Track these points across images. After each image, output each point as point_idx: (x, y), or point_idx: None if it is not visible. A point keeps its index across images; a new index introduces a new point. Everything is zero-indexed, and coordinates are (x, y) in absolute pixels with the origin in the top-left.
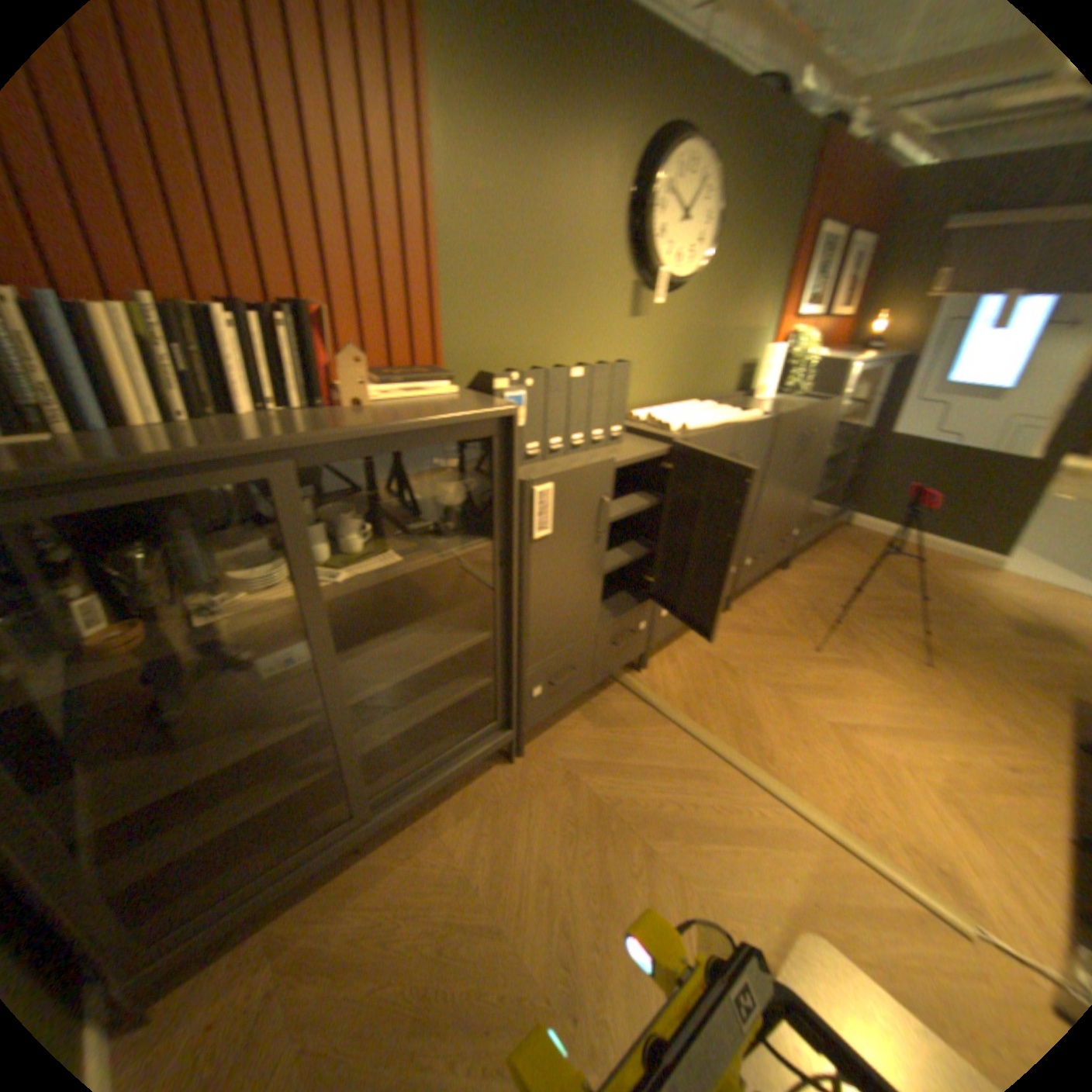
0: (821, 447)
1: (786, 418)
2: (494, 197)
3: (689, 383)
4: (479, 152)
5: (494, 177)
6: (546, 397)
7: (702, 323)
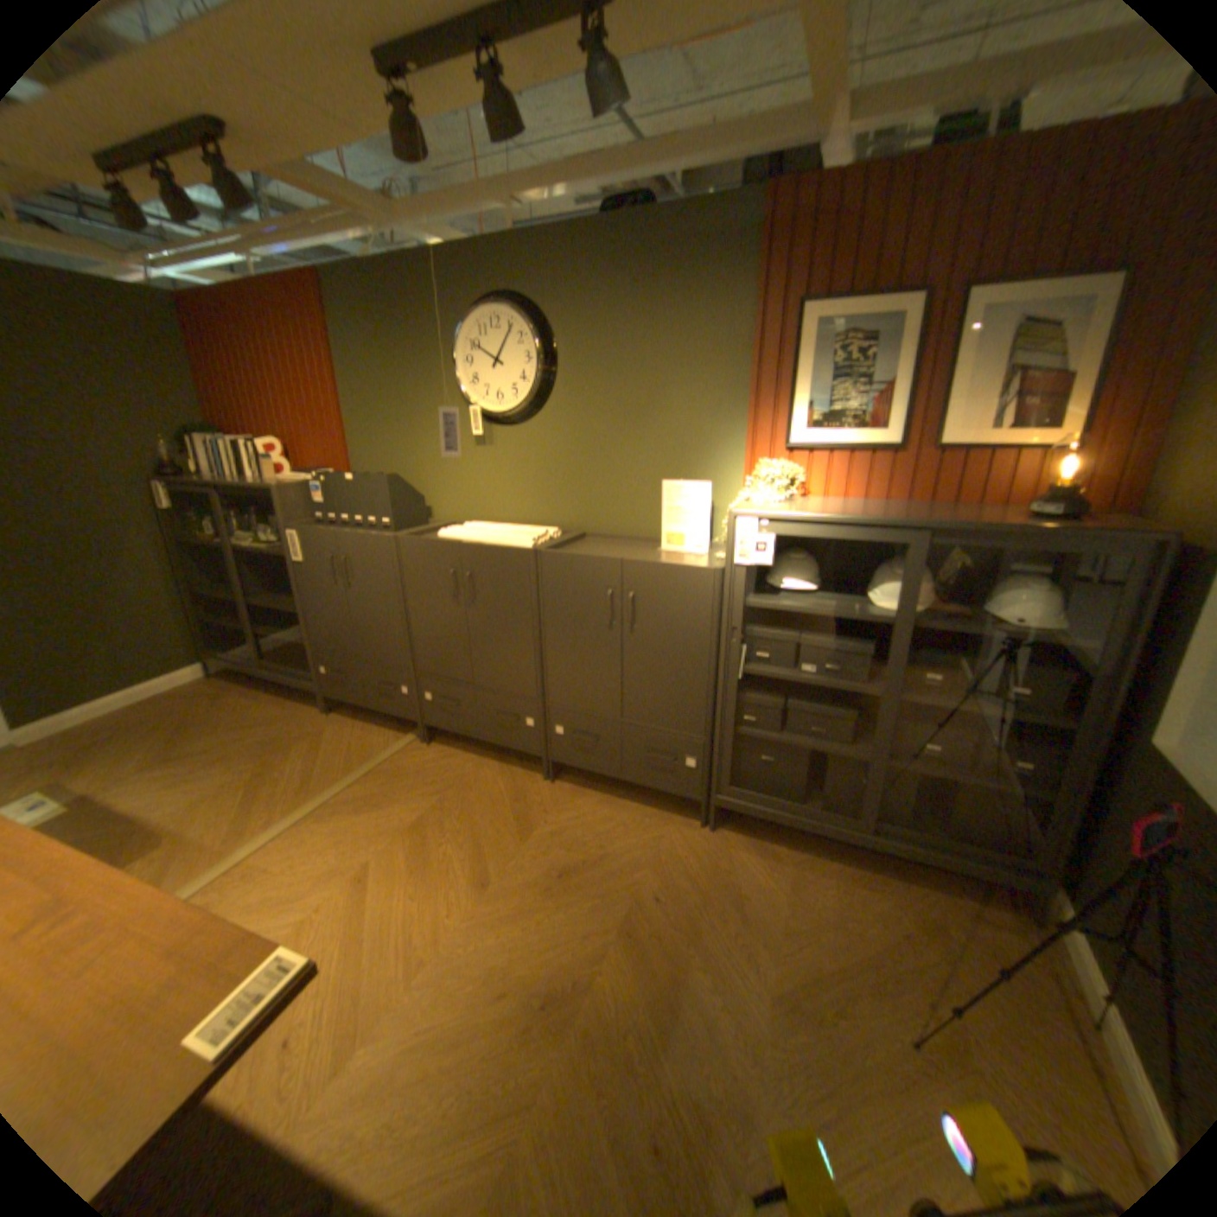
0: (688, 633)
1: (549, 556)
2: (365, 382)
3: (567, 511)
4: (356, 363)
5: (364, 373)
6: (334, 488)
7: (570, 451)
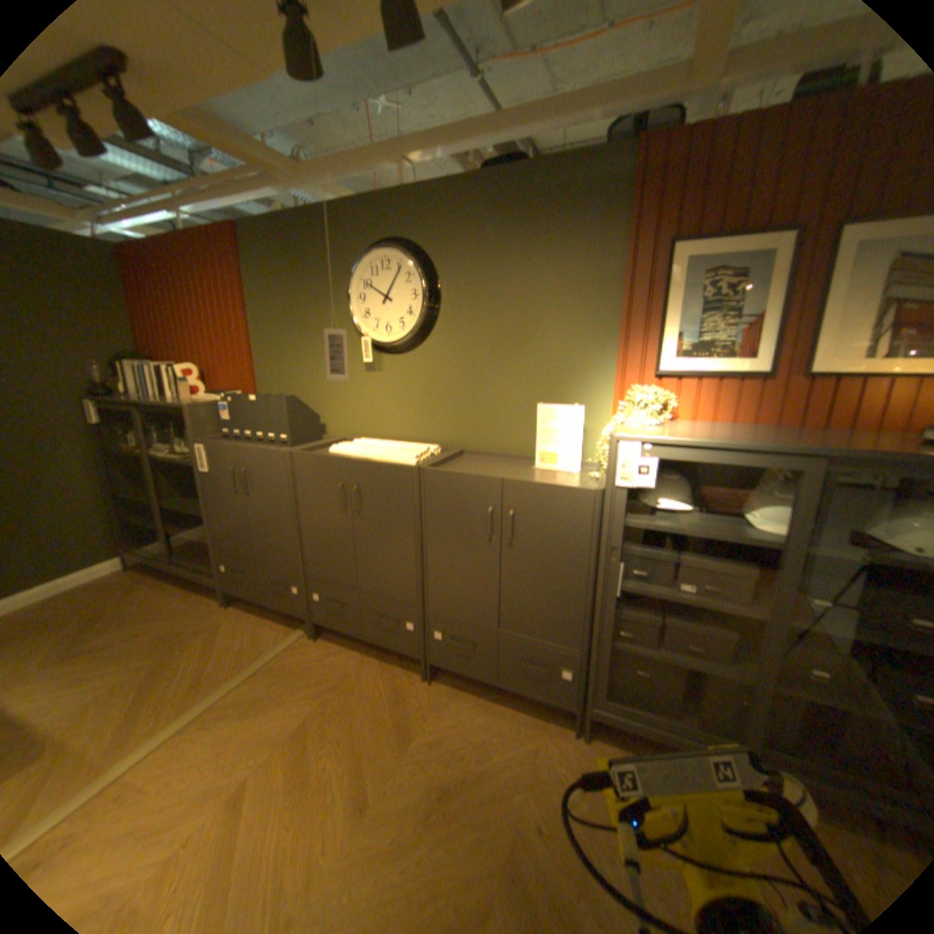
0: (566, 551)
1: (431, 473)
2: (272, 317)
3: (446, 430)
4: (264, 301)
5: (271, 308)
6: (239, 407)
7: (450, 377)
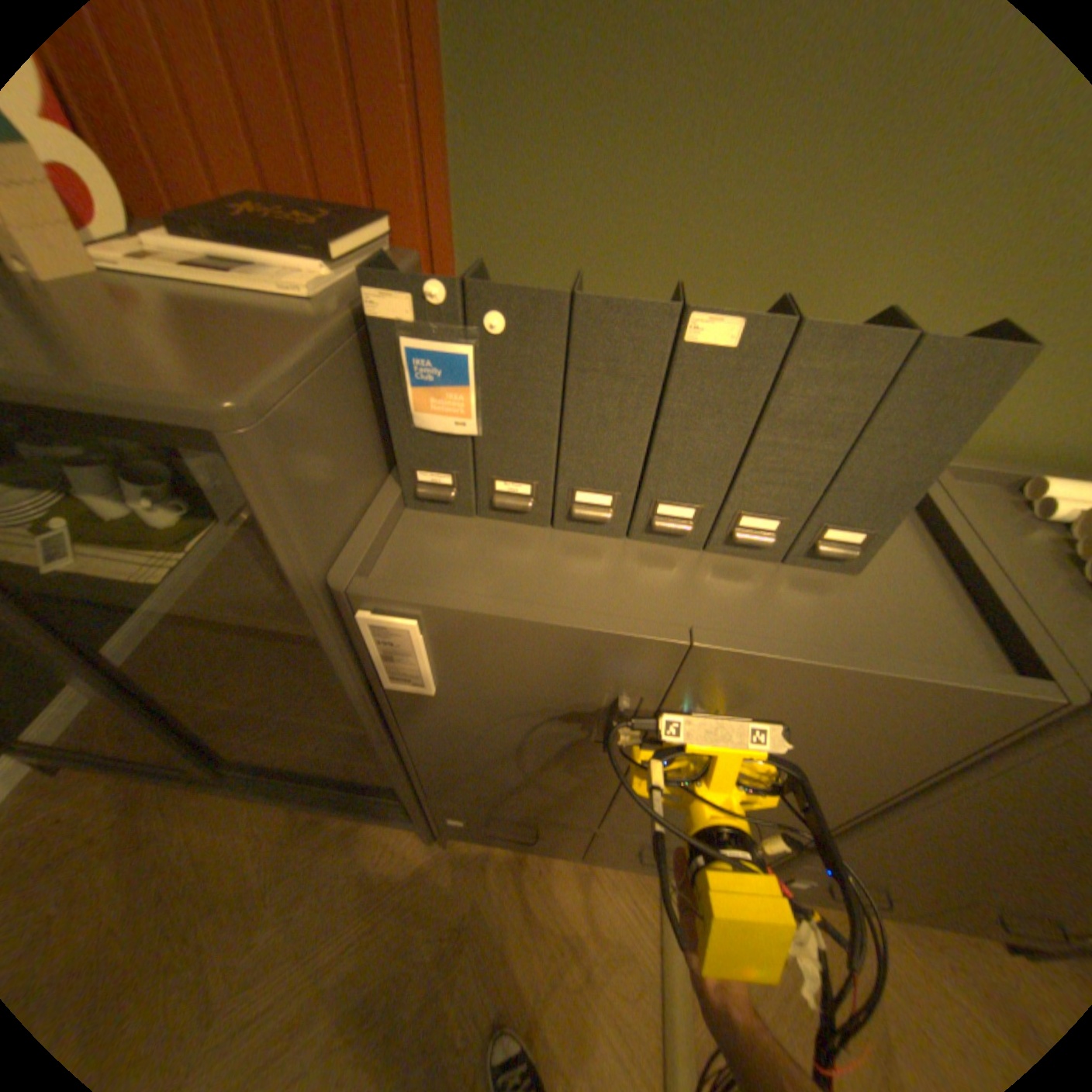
0: None
1: None
2: None
3: None
4: None
5: None
6: (563, 378)
7: None
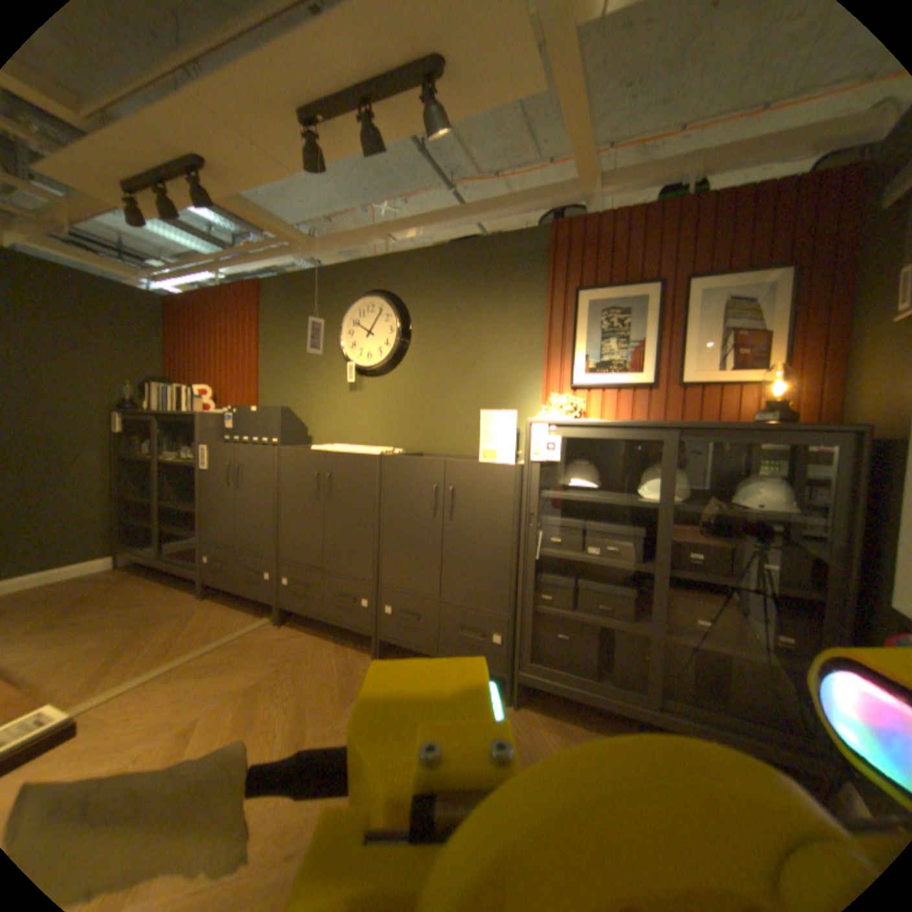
0: (495, 517)
1: (391, 458)
2: (278, 349)
3: (411, 436)
4: (274, 336)
5: (278, 342)
6: (241, 416)
7: (416, 392)
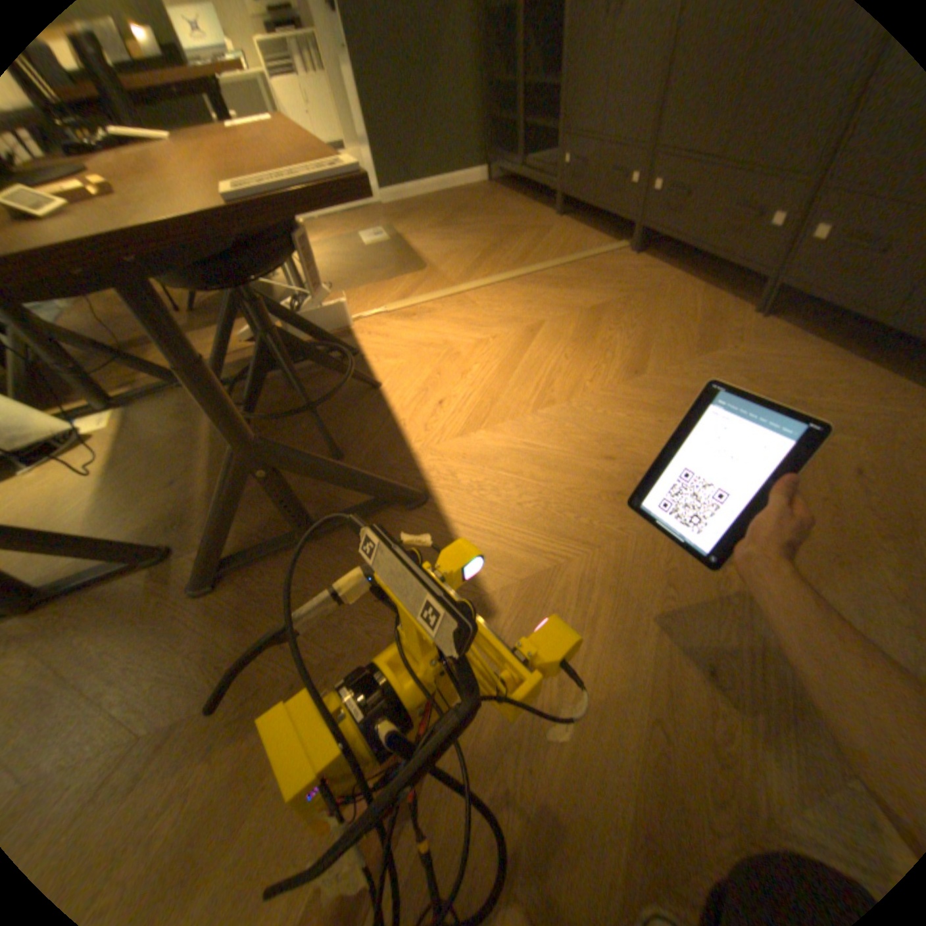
0: None
1: None
2: None
3: None
4: None
5: None
6: None
7: None
